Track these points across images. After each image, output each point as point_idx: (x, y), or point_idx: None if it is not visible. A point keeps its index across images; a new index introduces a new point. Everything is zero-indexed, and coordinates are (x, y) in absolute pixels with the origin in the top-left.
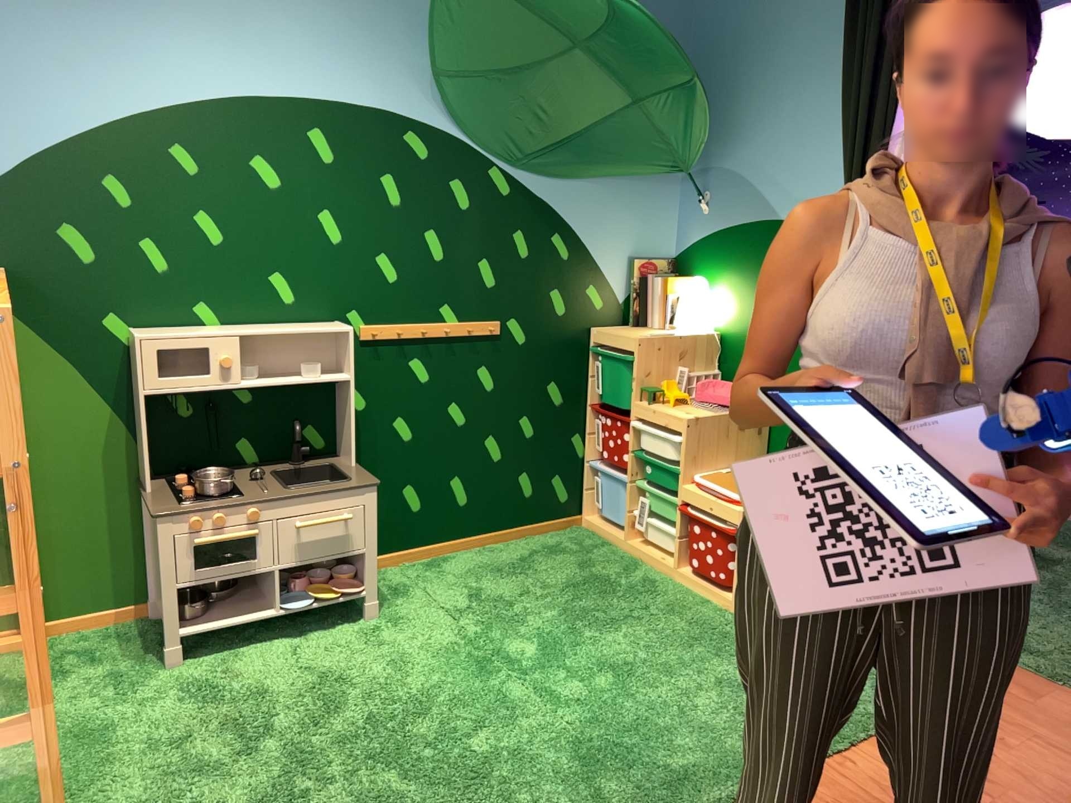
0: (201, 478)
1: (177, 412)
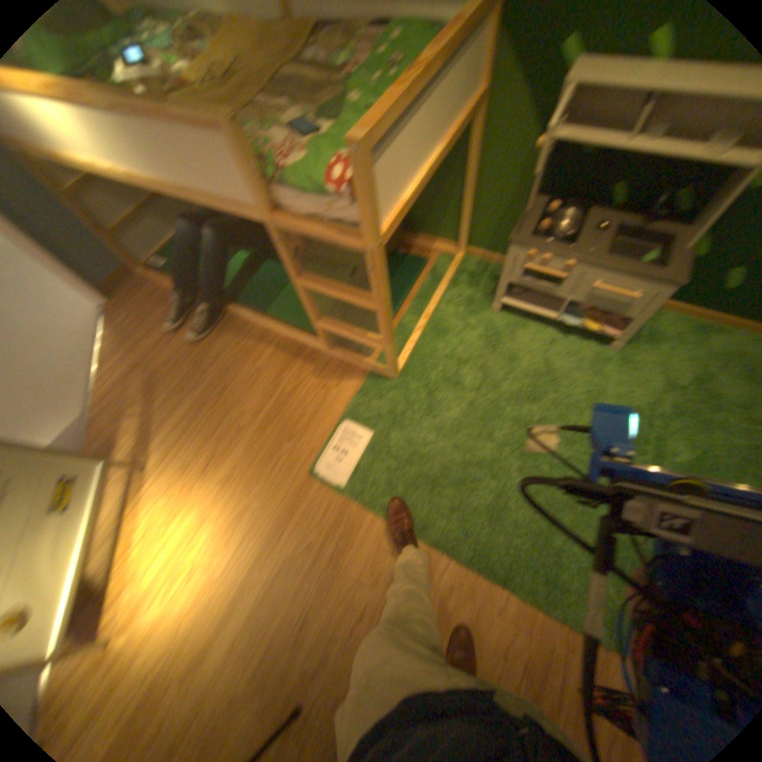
0: (562, 209)
1: (576, 147)
